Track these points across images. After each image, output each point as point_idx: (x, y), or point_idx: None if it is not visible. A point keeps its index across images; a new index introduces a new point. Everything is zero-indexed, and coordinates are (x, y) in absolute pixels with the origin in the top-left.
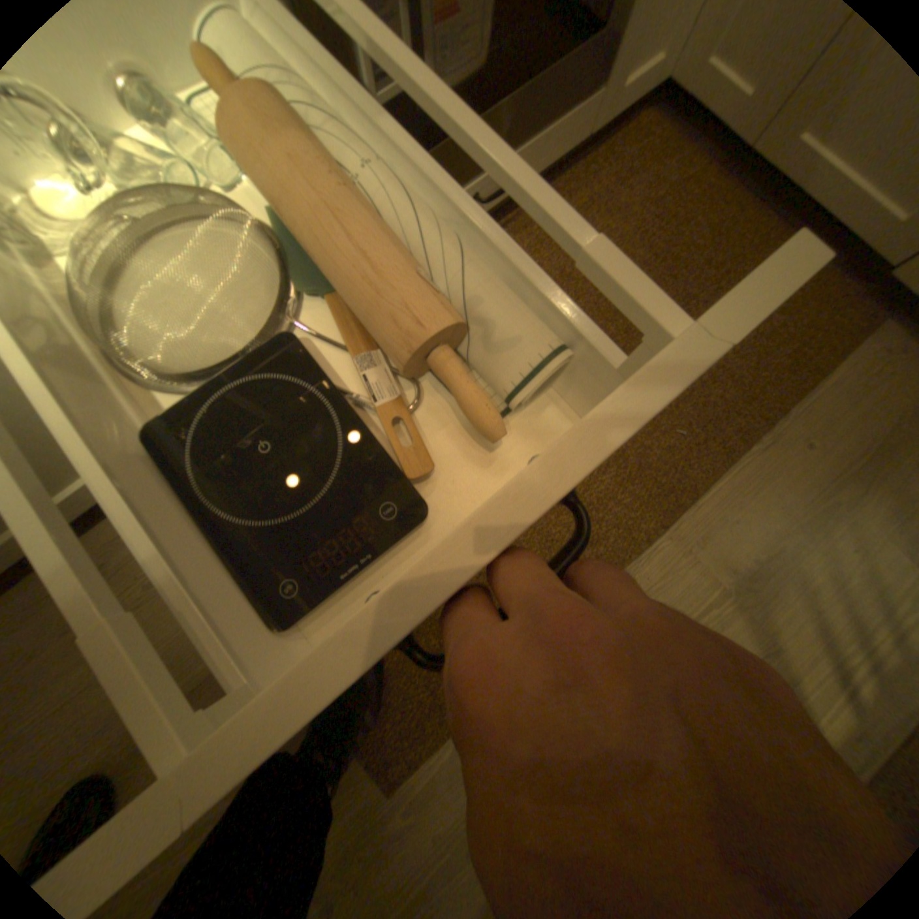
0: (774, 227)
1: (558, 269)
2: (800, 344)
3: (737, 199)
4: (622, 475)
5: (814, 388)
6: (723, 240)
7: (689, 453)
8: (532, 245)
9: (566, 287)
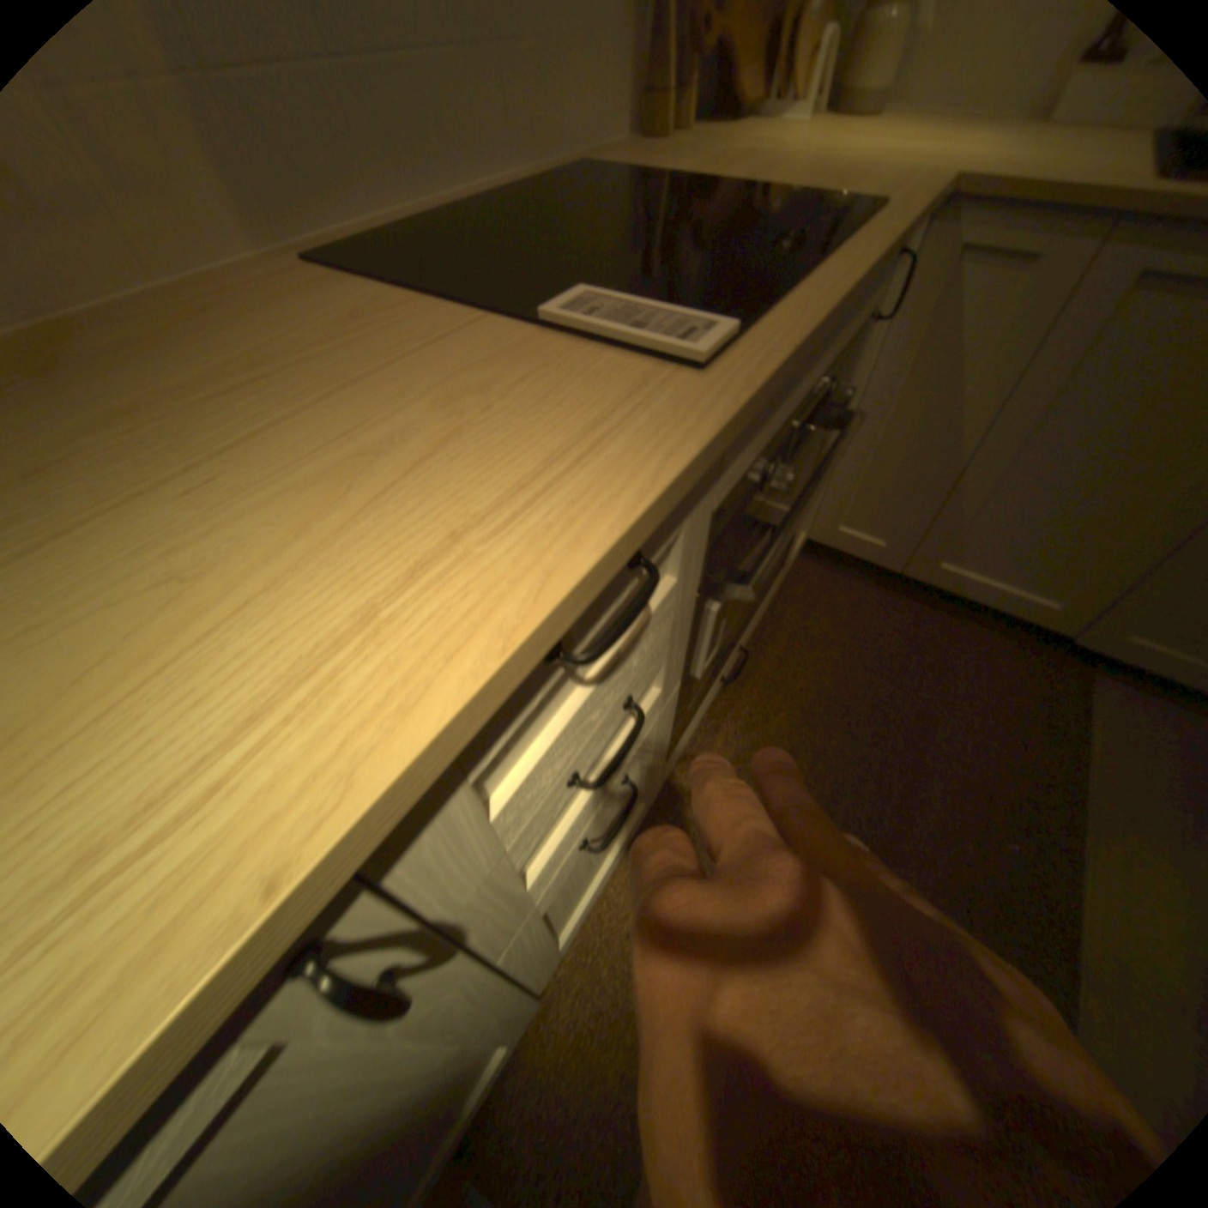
0: (949, 620)
1: (798, 709)
2: (1047, 718)
3: (906, 606)
4: (991, 921)
5: (1090, 757)
6: (919, 643)
7: (1035, 868)
8: (763, 692)
9: (815, 724)
